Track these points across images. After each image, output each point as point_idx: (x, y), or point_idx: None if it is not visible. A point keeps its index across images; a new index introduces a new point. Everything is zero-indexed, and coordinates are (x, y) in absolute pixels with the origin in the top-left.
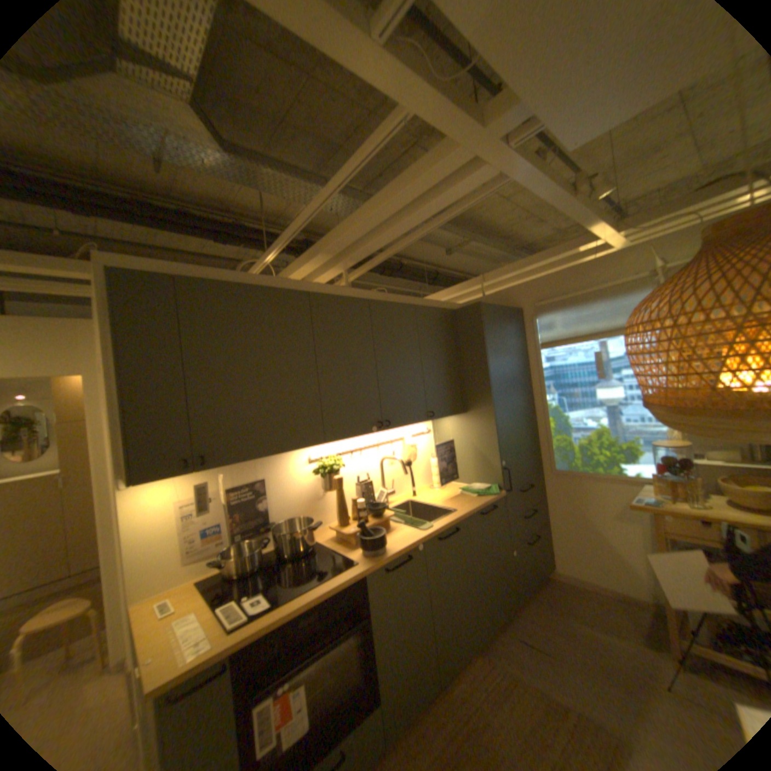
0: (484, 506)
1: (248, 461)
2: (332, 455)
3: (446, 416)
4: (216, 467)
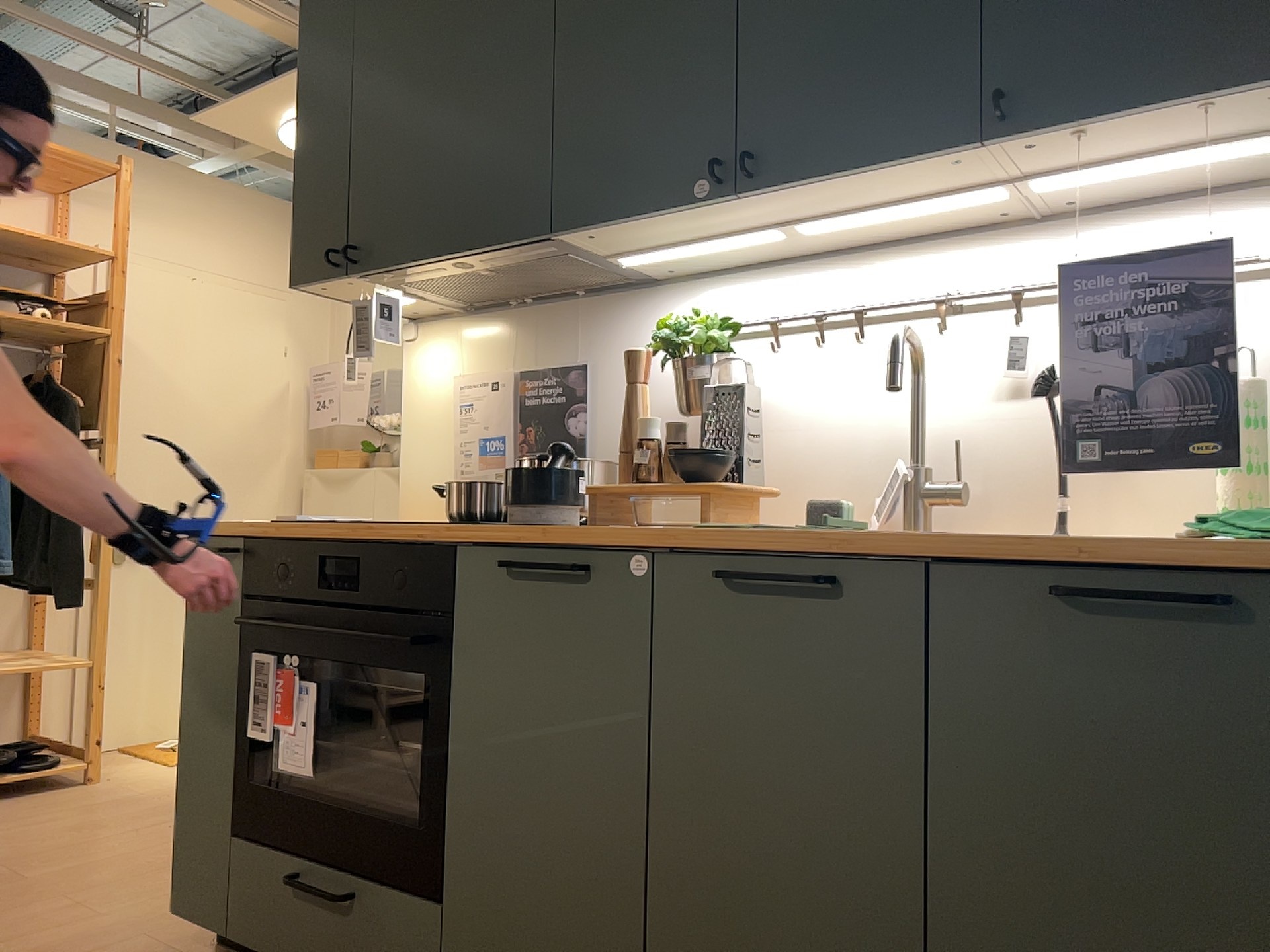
0: (1094, 553)
1: (423, 266)
2: (744, 322)
3: (1178, 111)
4: (395, 278)
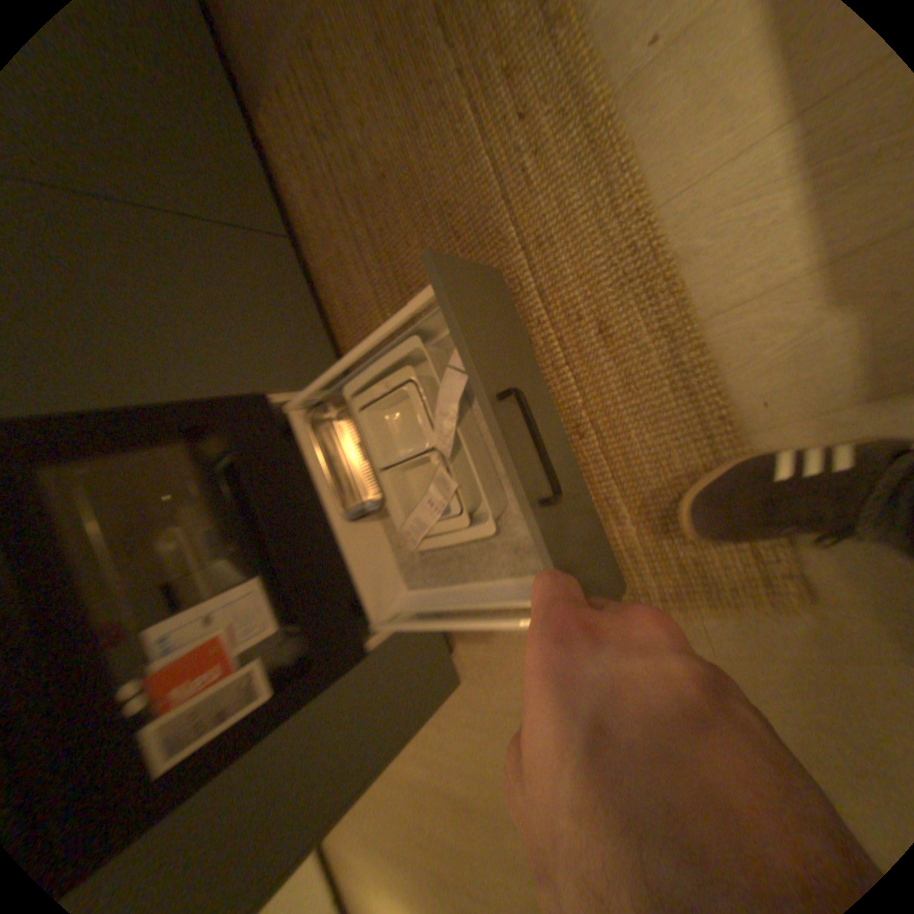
0: None
1: None
2: None
3: None
4: None
